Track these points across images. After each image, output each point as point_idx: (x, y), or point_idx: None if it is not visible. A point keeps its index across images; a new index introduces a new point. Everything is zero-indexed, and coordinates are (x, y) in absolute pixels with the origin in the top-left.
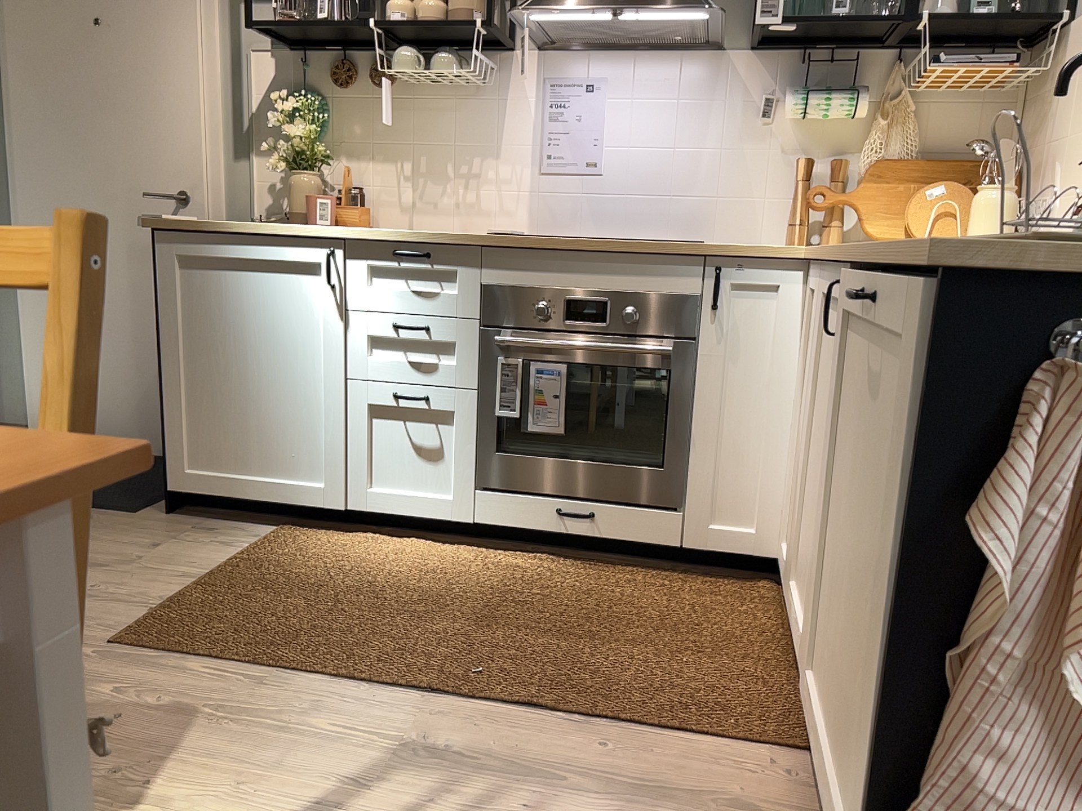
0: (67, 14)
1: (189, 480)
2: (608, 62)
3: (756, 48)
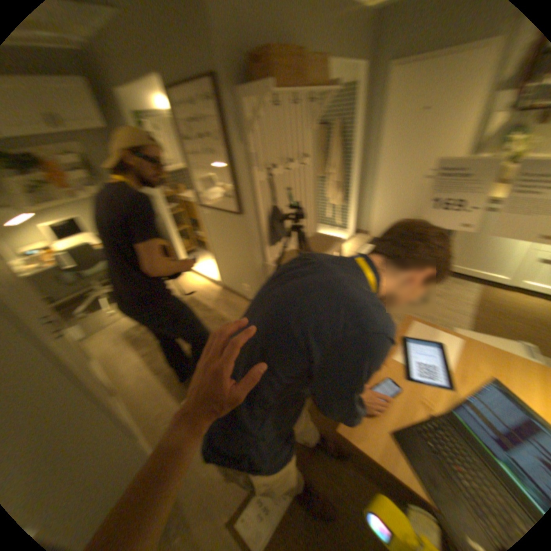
0: (416, 106)
1: None
2: None
3: None
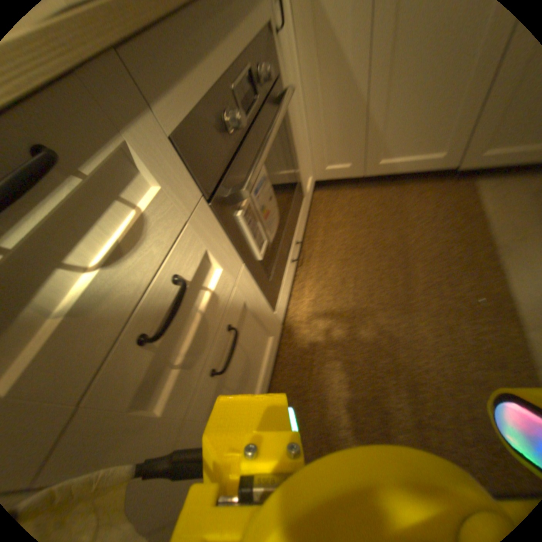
0: None
1: None
2: None
3: None
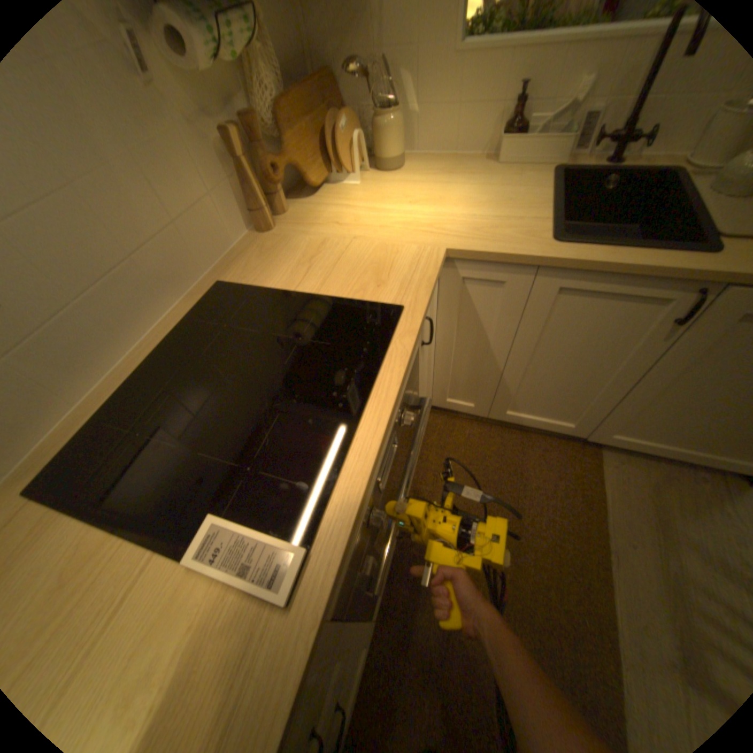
0: None
1: None
2: None
3: None
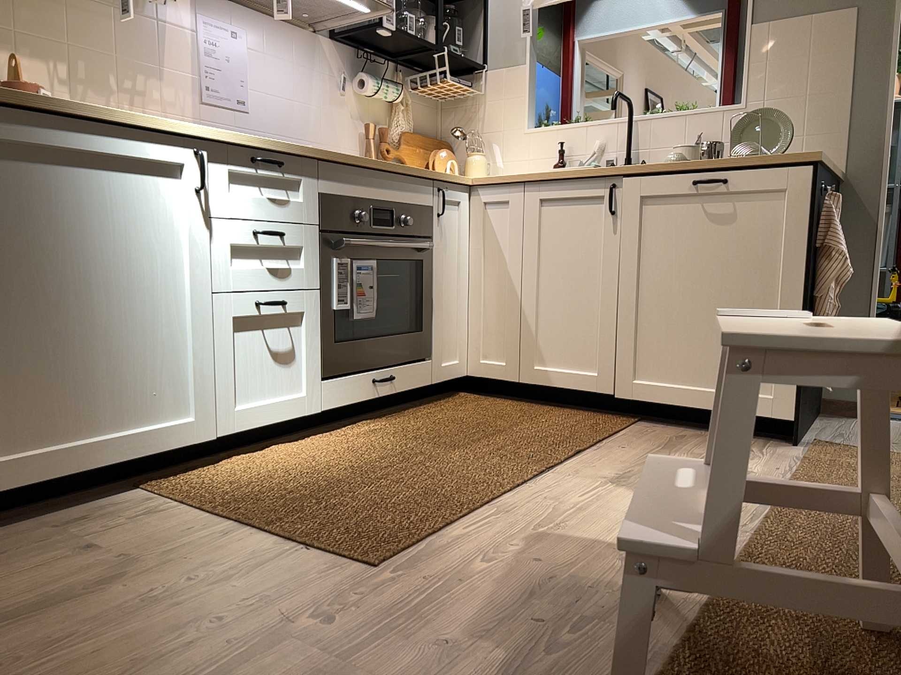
0: None
1: (8, 470)
2: (249, 20)
3: (335, 40)
